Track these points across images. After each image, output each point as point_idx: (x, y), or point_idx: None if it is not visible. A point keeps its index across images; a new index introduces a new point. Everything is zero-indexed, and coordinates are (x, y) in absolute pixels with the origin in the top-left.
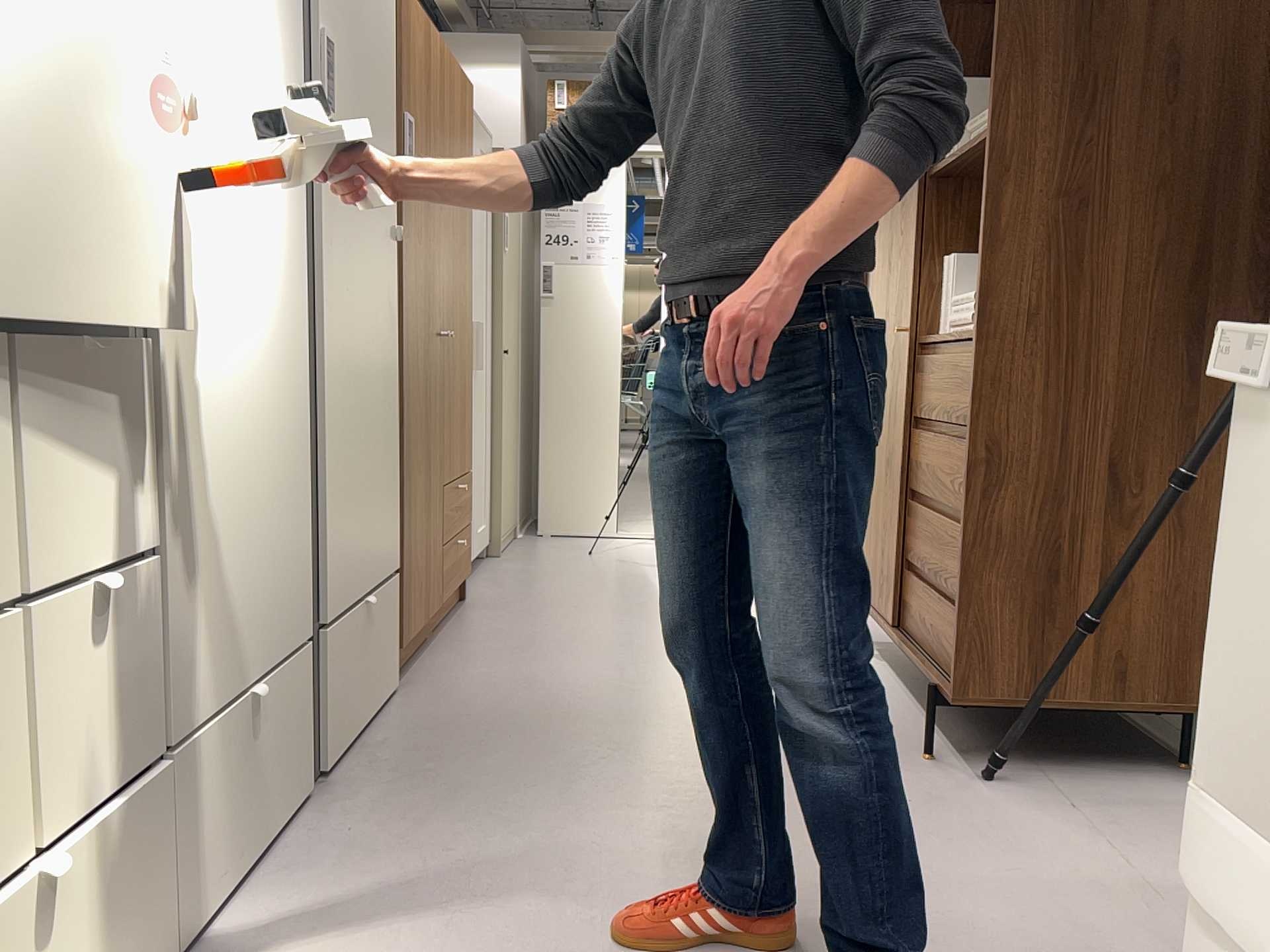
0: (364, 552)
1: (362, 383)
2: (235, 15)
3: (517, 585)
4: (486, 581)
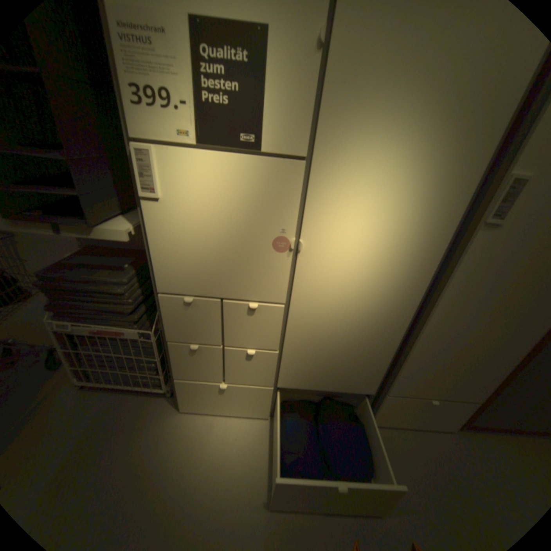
0: (443, 388)
1: (480, 336)
2: (392, 194)
3: None
4: None
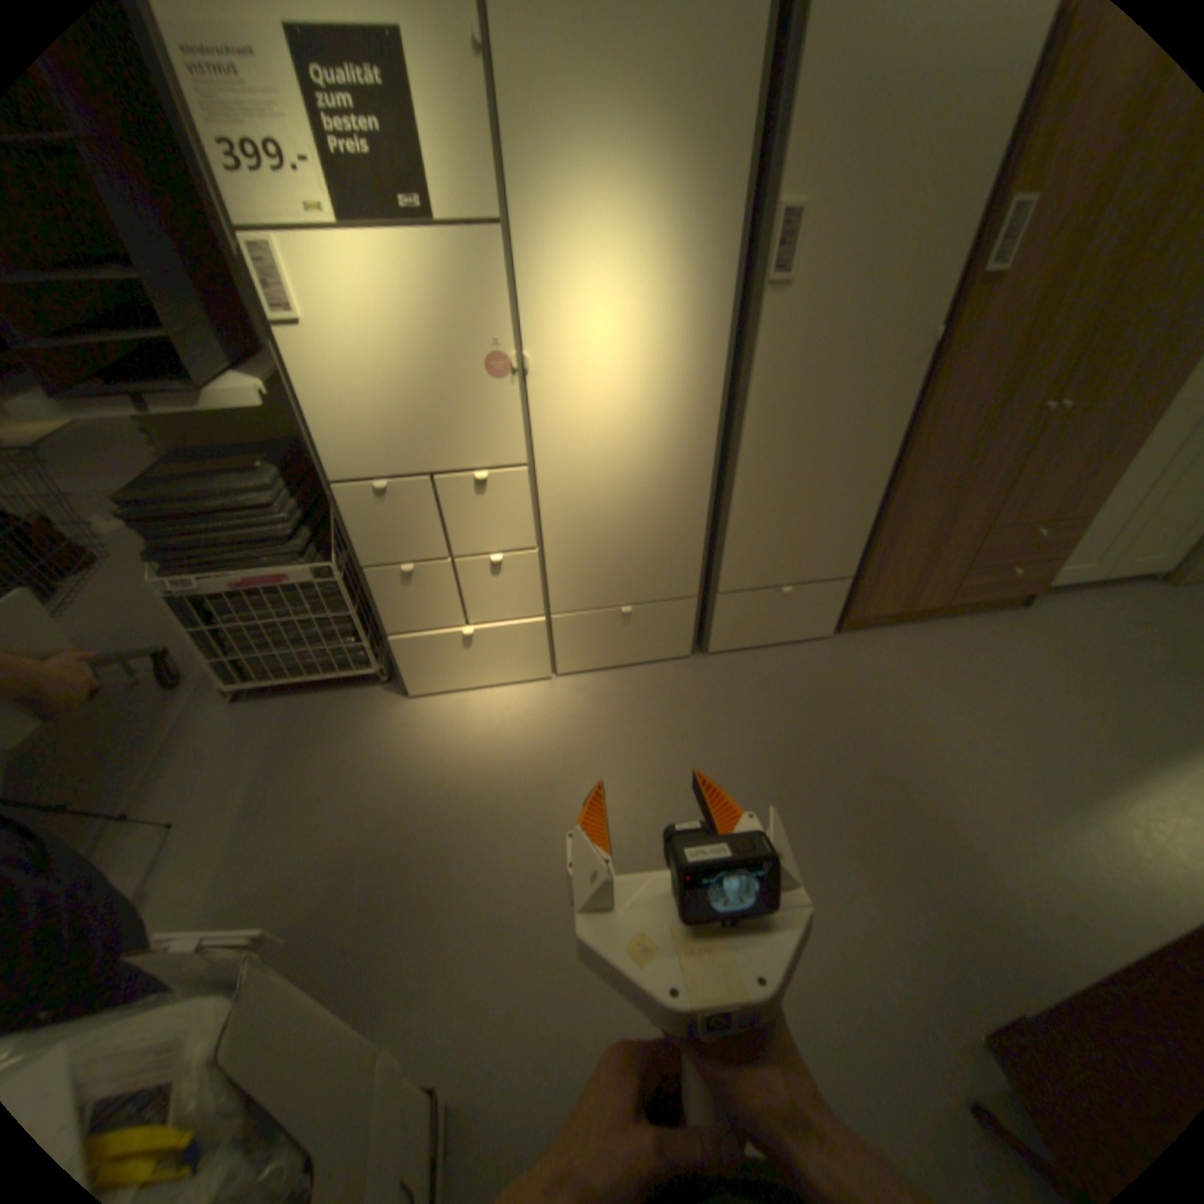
0: (791, 563)
1: (815, 465)
2: (632, 260)
3: (1113, 622)
4: (1097, 602)
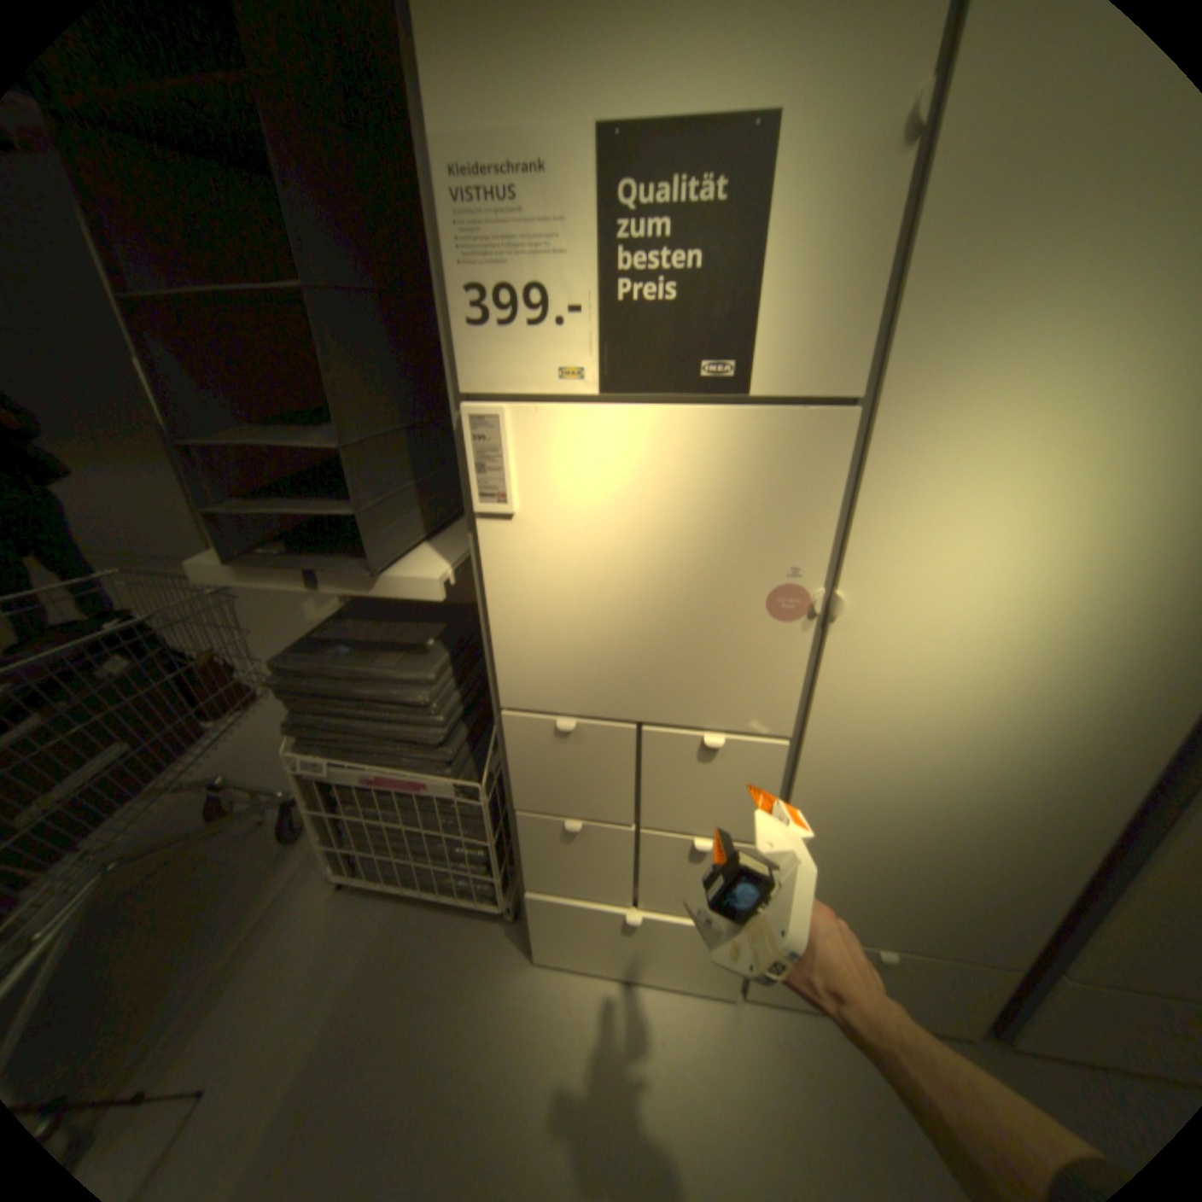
0: None
1: None
2: (1102, 471)
3: None
4: None
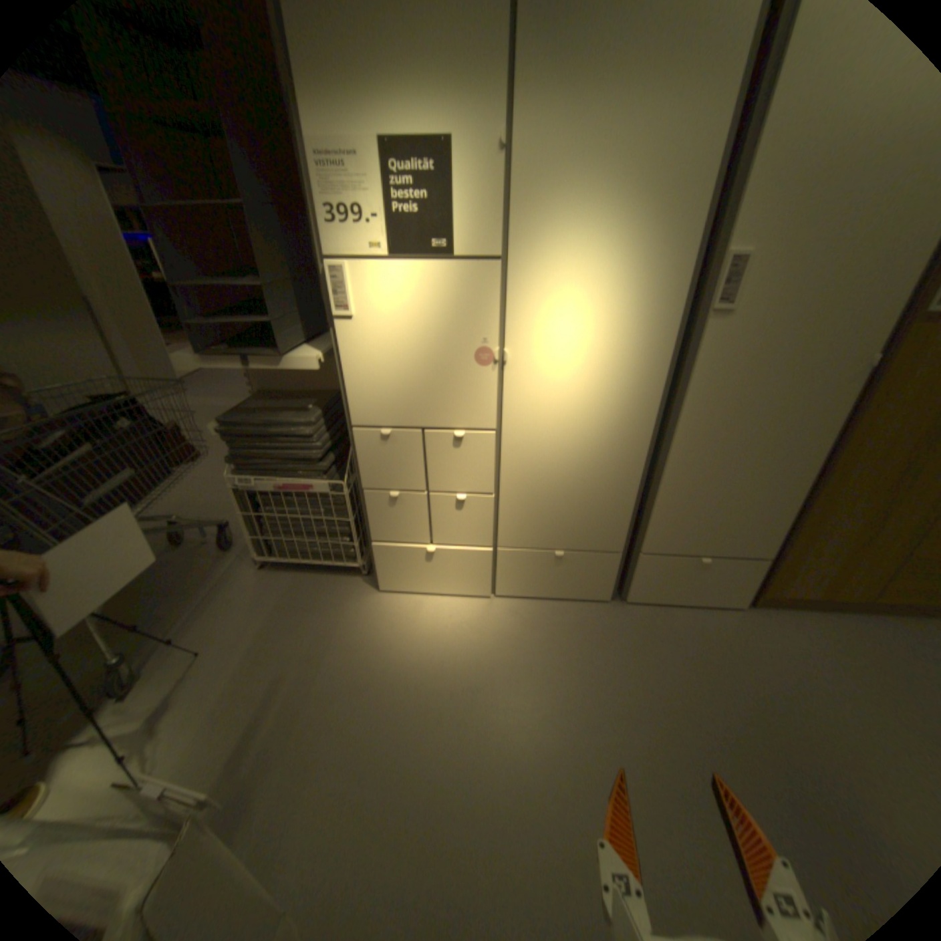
0: (712, 538)
1: (743, 458)
2: (598, 288)
3: None
4: None
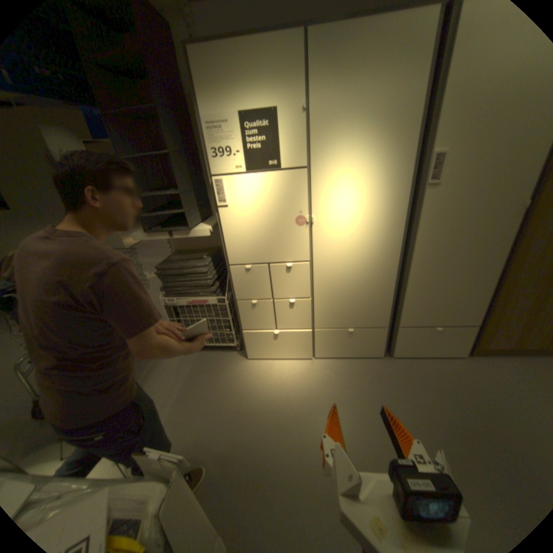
0: (441, 315)
1: (455, 266)
2: (362, 178)
3: None
4: None
